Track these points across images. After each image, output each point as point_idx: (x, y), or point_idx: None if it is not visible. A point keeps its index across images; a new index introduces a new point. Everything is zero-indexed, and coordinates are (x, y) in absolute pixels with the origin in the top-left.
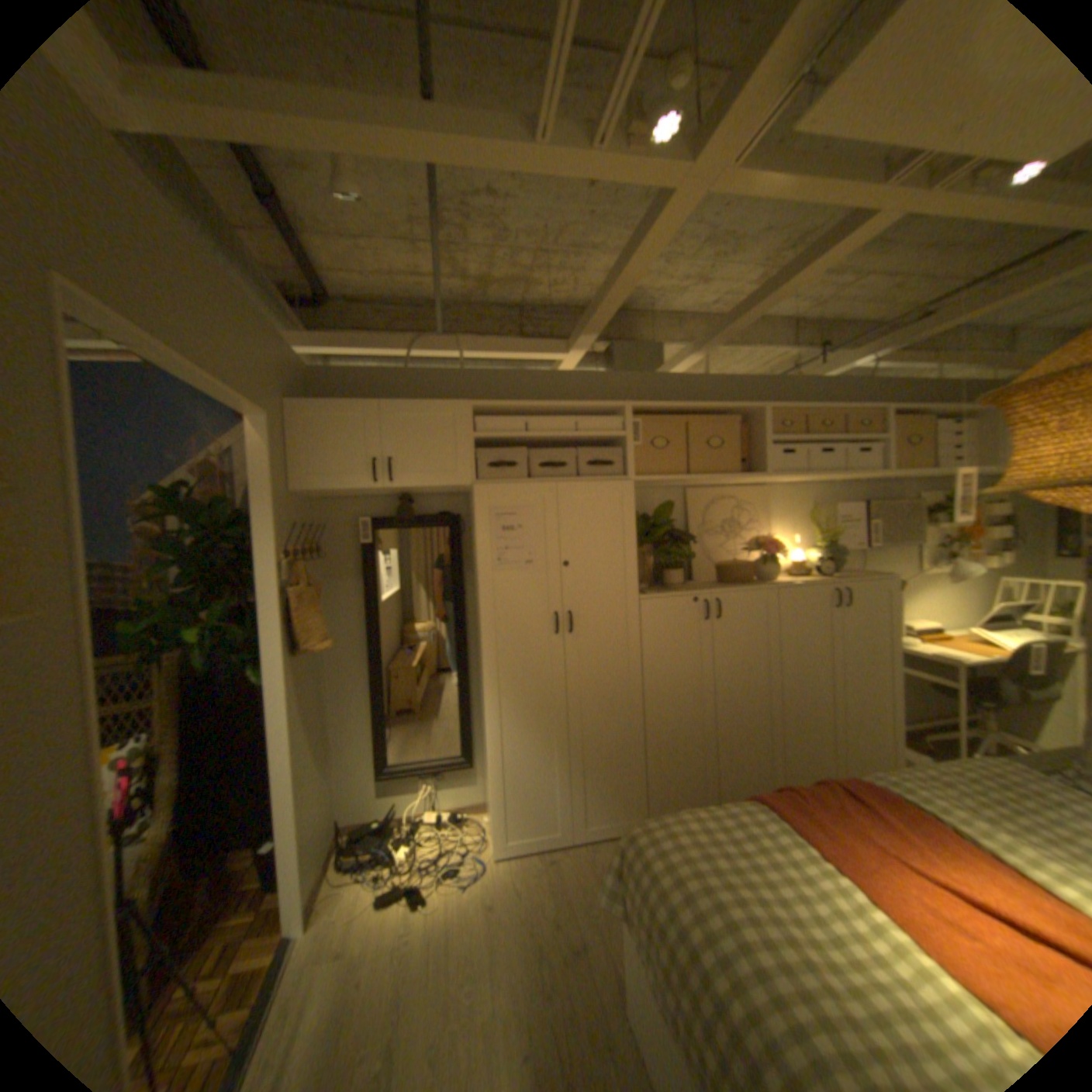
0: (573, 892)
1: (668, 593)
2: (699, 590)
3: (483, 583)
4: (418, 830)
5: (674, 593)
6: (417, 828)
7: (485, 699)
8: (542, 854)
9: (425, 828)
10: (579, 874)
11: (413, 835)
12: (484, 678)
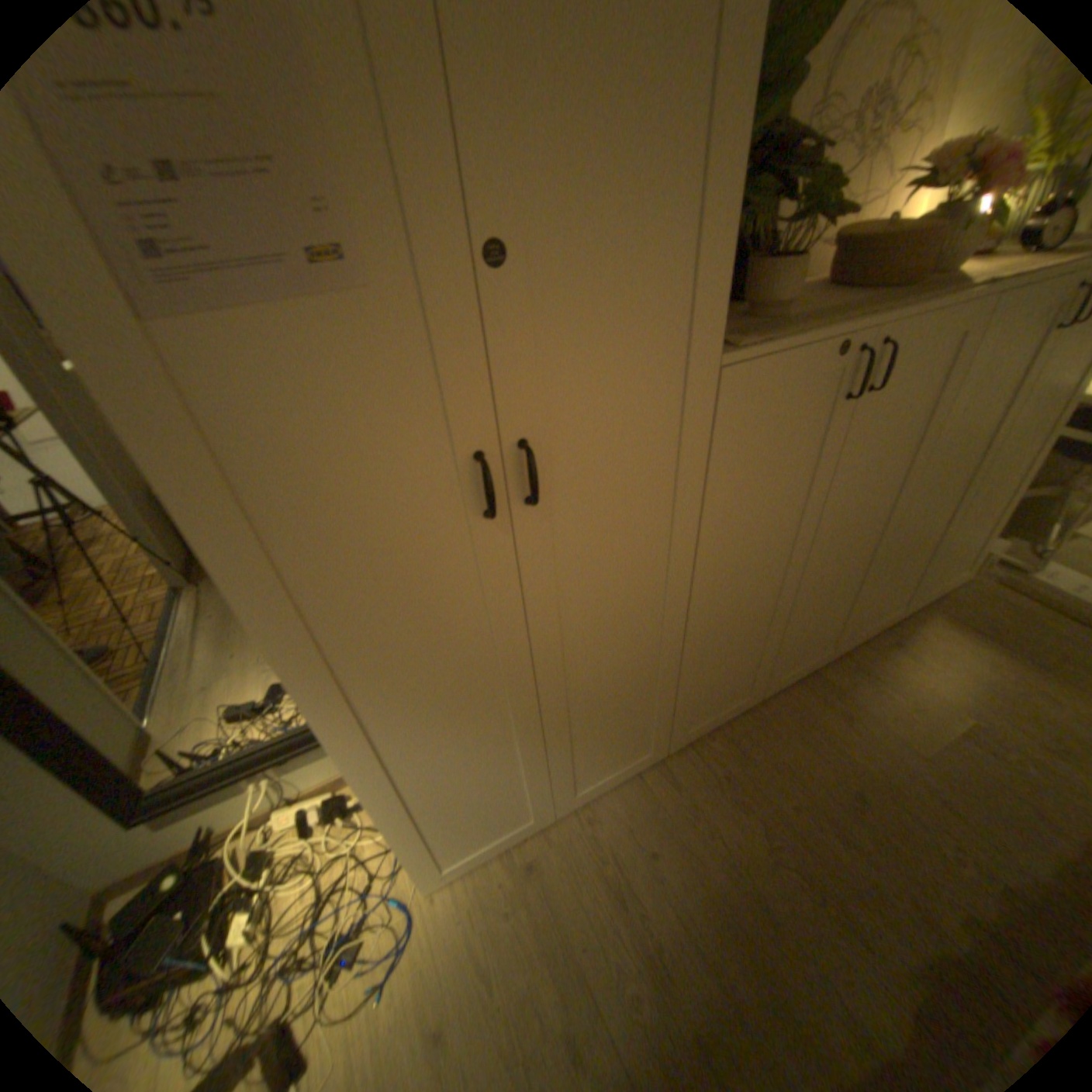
0: (581, 938)
1: (792, 332)
2: (860, 316)
3: (120, 385)
4: (270, 840)
5: (810, 333)
6: (266, 842)
7: (313, 726)
8: (507, 847)
9: (281, 838)
10: (582, 884)
11: (257, 877)
12: (288, 688)
